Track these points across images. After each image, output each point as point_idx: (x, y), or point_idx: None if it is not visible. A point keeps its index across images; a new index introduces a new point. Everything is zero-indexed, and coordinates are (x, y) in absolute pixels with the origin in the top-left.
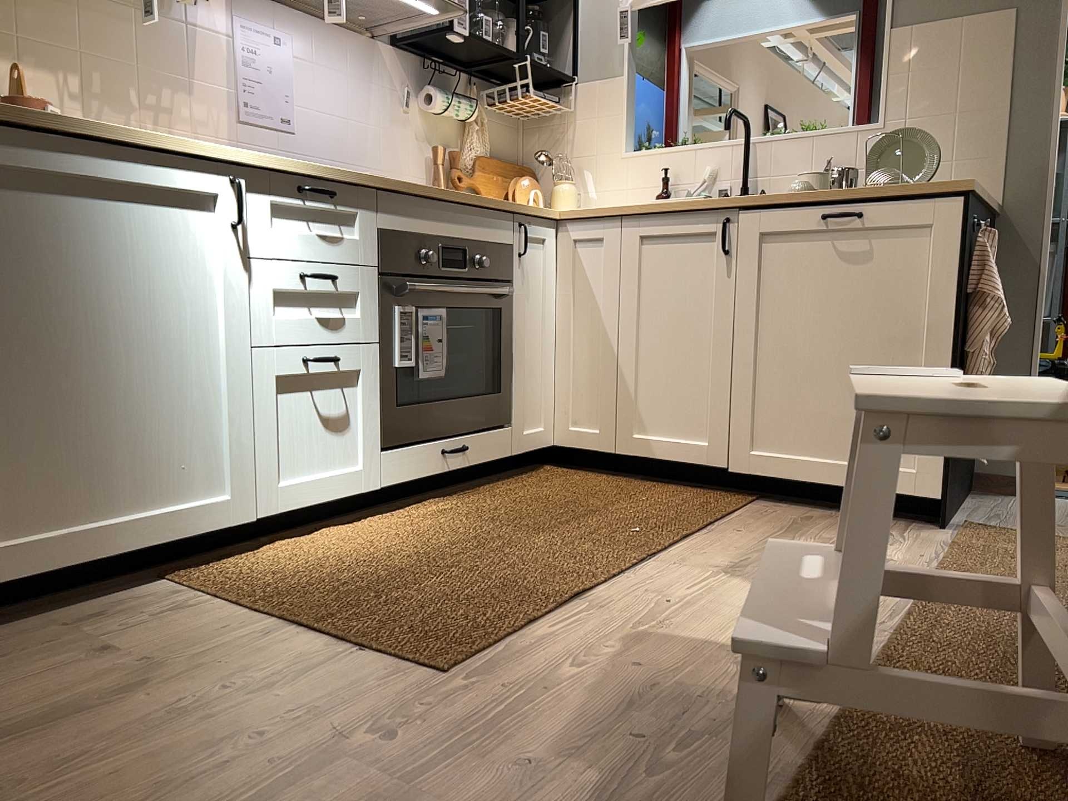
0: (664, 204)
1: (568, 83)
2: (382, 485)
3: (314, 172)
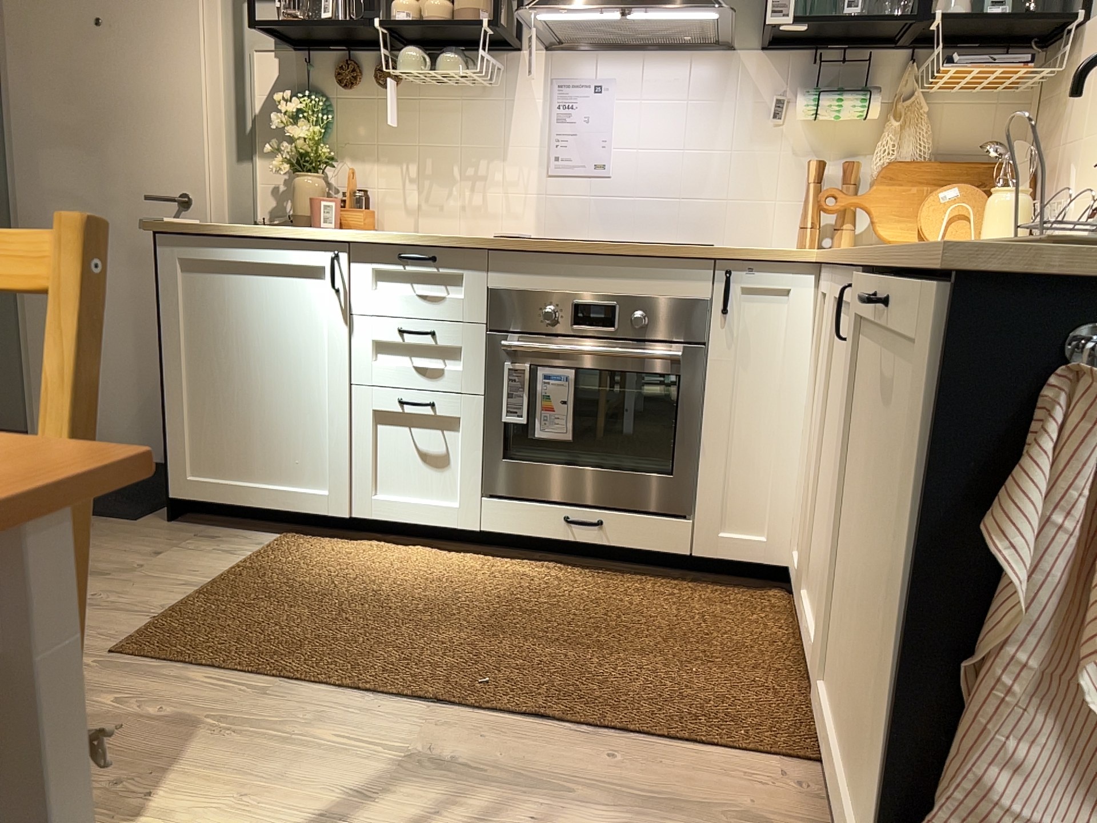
0: (842, 255)
1: (1077, 24)
2: (481, 529)
3: (408, 241)
